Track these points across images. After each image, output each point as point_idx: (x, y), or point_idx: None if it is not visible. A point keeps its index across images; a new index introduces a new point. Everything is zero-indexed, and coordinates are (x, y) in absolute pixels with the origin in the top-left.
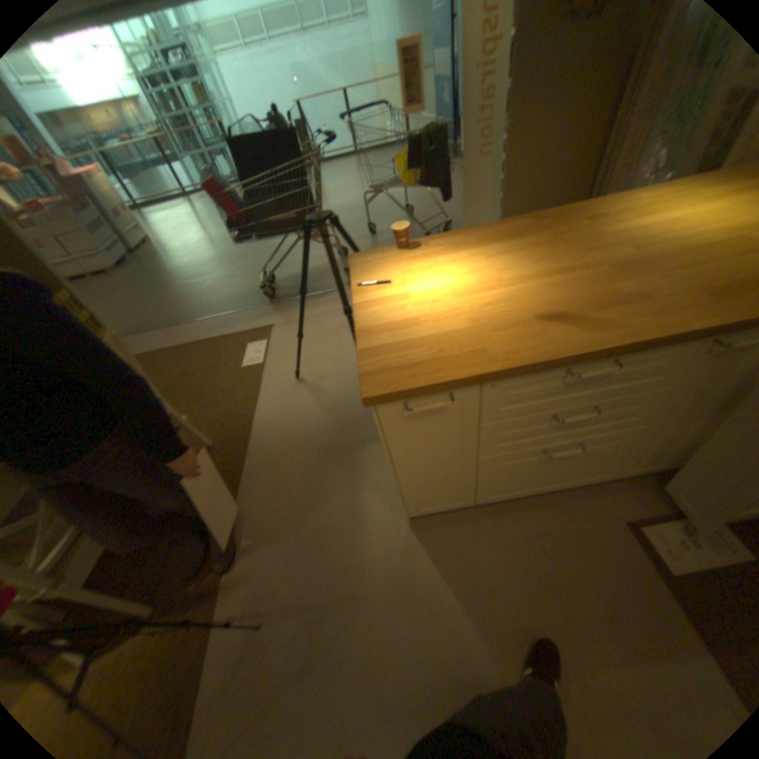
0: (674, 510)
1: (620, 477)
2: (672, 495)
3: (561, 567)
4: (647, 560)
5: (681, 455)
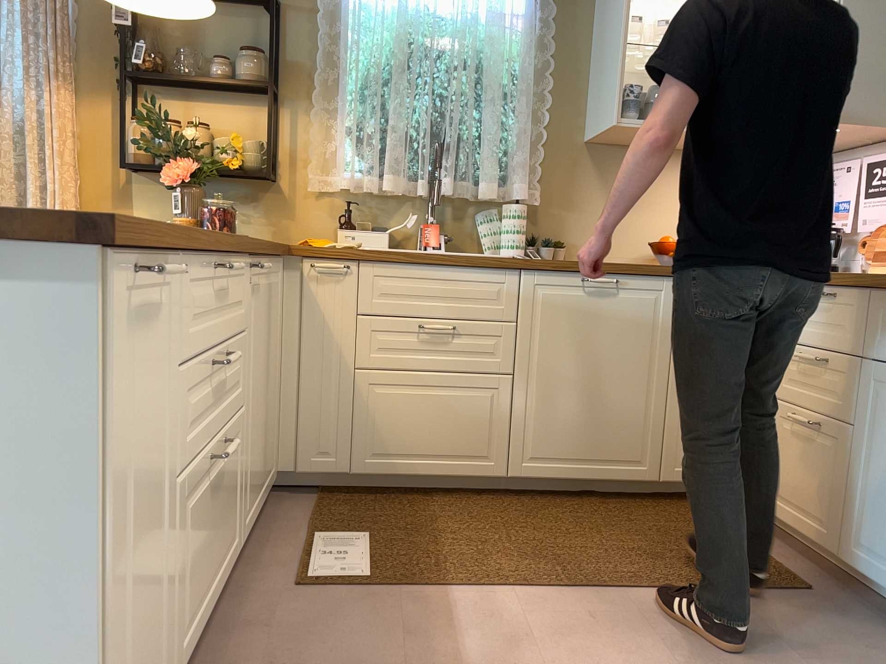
0: (294, 553)
1: (239, 539)
2: (276, 548)
3: (320, 661)
4: (341, 590)
5: (256, 479)
